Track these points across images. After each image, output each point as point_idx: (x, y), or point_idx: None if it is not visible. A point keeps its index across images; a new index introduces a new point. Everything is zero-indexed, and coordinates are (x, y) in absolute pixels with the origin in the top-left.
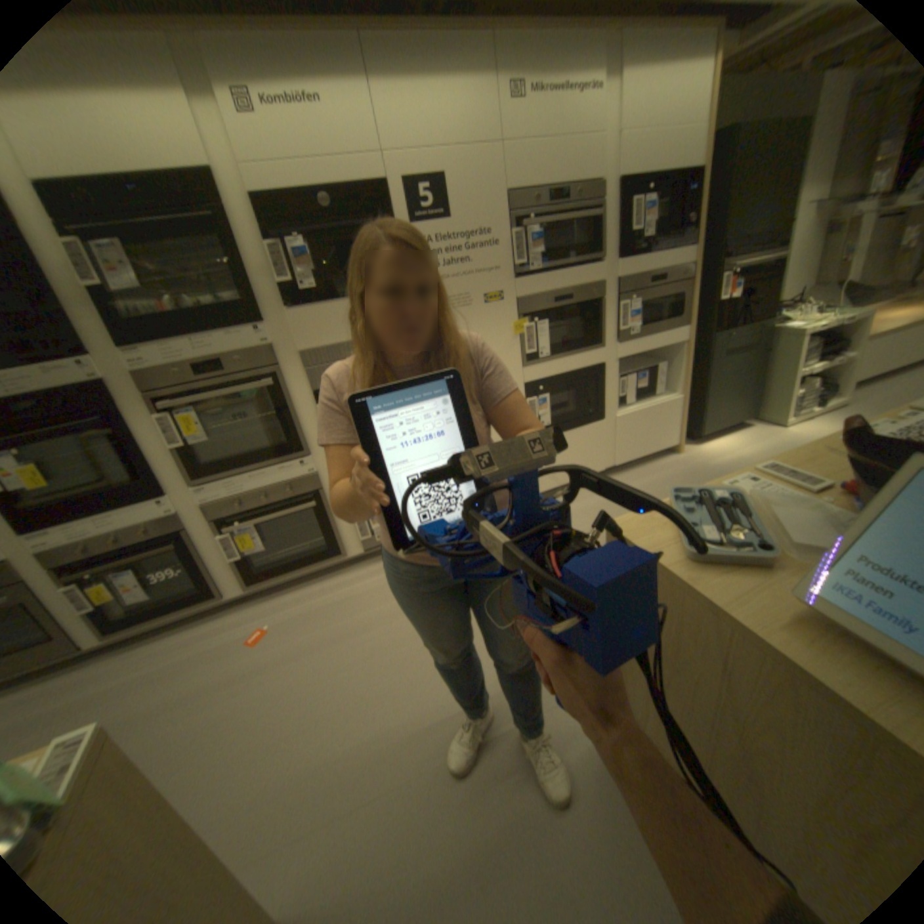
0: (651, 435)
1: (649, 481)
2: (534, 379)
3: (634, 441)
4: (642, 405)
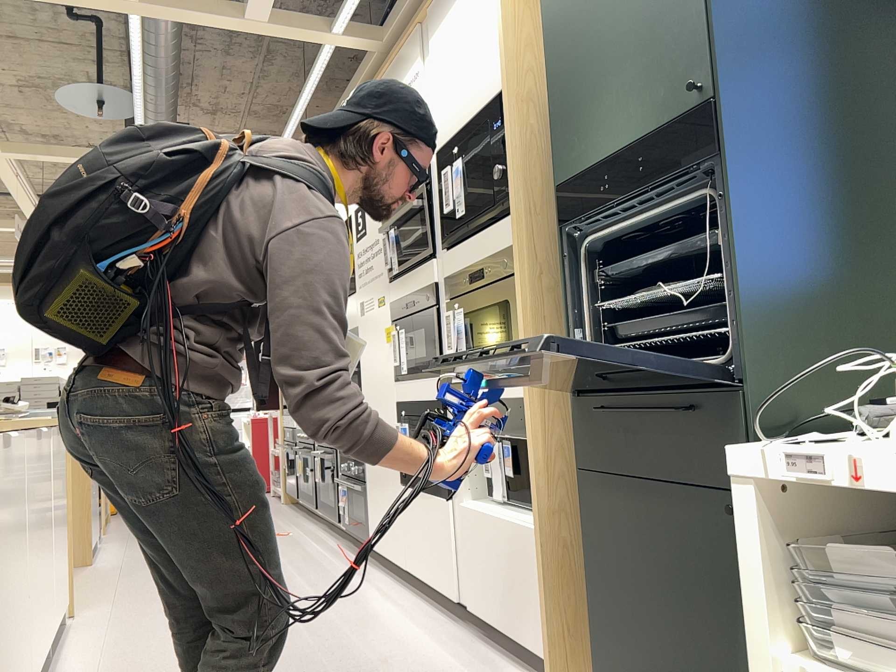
0: (506, 589)
1: (441, 661)
2: (401, 400)
3: (485, 578)
4: (504, 513)
